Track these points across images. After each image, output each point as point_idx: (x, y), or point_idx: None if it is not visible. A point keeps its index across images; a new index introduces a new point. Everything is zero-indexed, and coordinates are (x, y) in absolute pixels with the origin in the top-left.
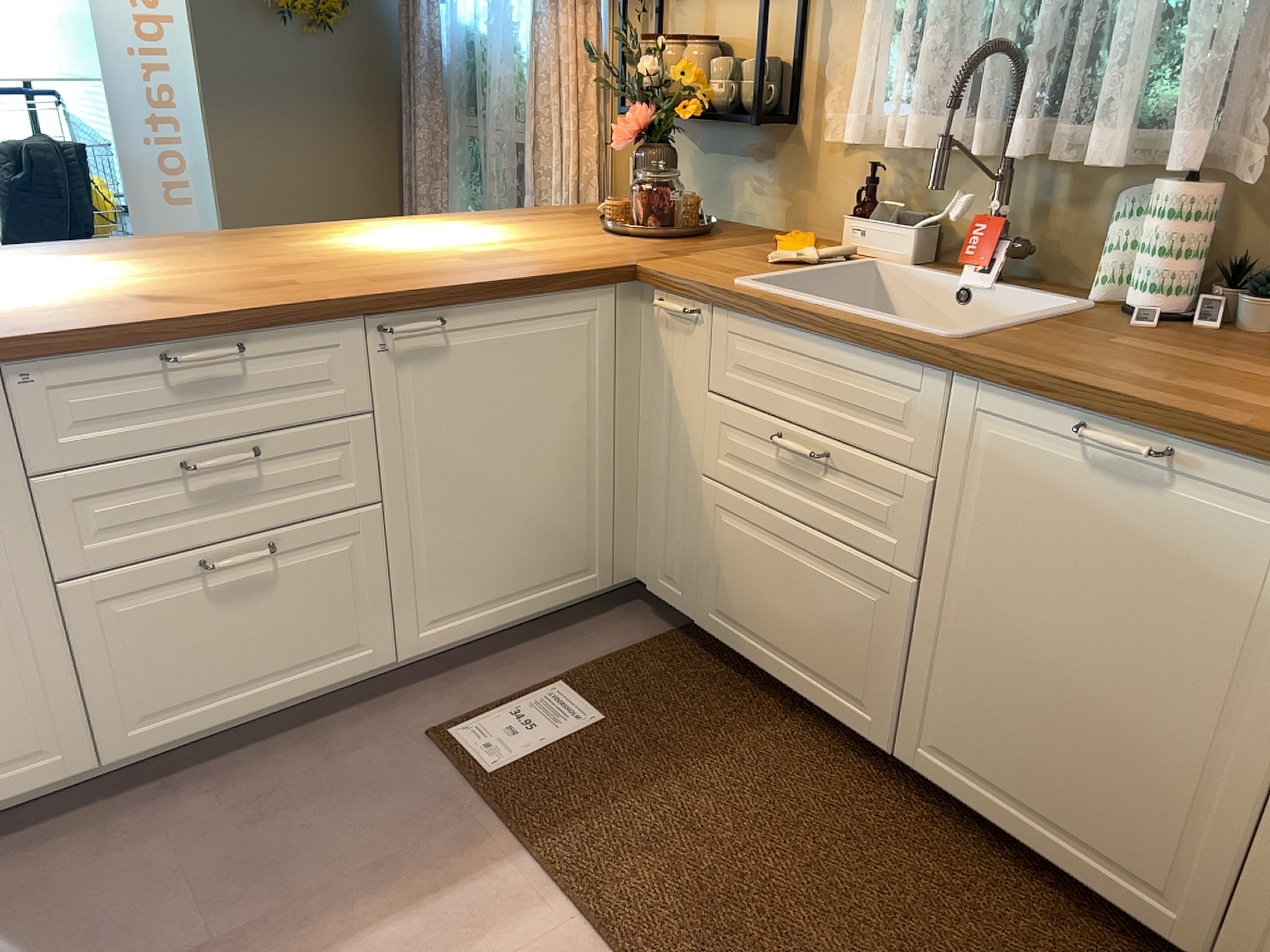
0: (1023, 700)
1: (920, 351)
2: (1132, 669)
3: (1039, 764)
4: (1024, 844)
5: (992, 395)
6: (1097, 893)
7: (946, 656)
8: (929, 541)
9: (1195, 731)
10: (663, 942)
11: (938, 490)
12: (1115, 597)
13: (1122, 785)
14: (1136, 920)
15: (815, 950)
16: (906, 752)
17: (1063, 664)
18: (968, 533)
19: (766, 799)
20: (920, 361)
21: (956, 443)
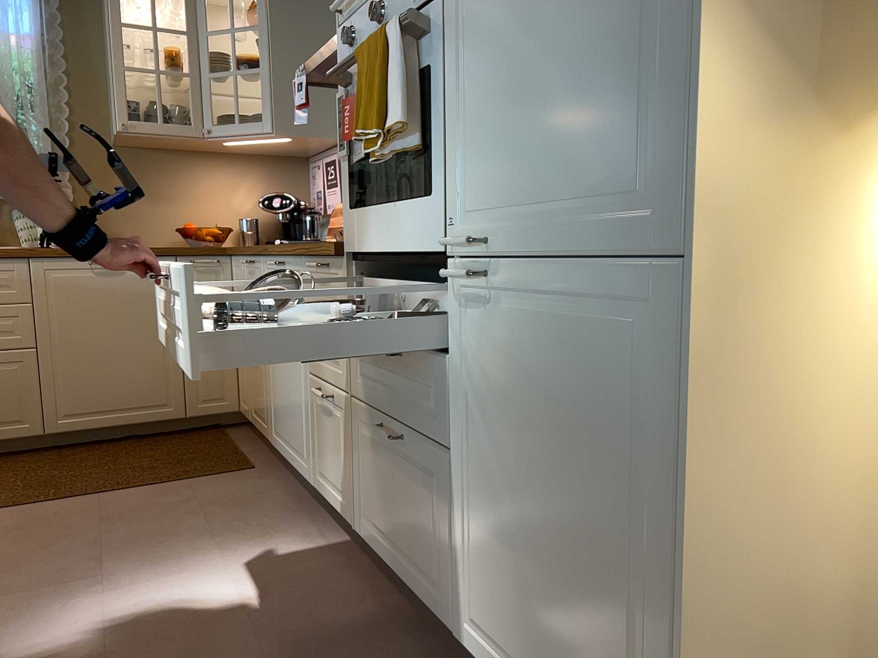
0: (99, 369)
1: (13, 253)
2: (133, 335)
3: (112, 389)
4: (116, 426)
5: (51, 262)
6: (147, 422)
7: (60, 373)
8: (36, 330)
9: (157, 344)
10: (42, 496)
11: (34, 308)
12: (119, 314)
13: (143, 376)
14: (162, 420)
15: (90, 474)
16: (52, 428)
17: (109, 347)
18: (55, 318)
19: (8, 473)
20: (14, 257)
21: (39, 285)
